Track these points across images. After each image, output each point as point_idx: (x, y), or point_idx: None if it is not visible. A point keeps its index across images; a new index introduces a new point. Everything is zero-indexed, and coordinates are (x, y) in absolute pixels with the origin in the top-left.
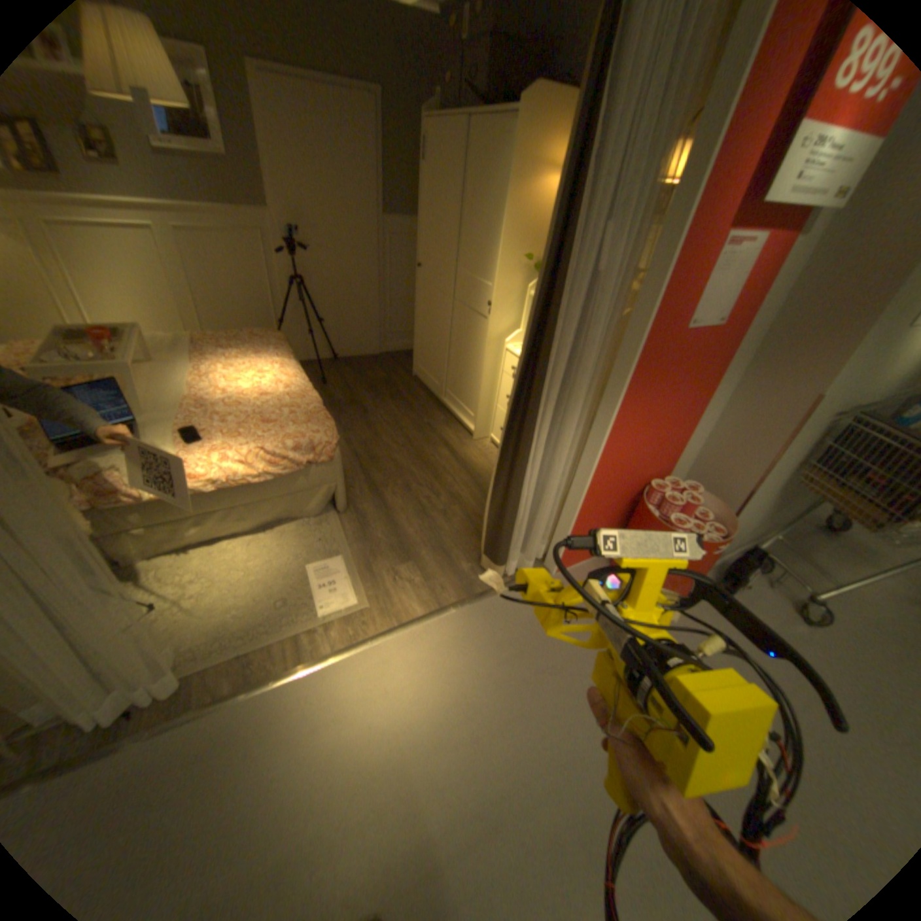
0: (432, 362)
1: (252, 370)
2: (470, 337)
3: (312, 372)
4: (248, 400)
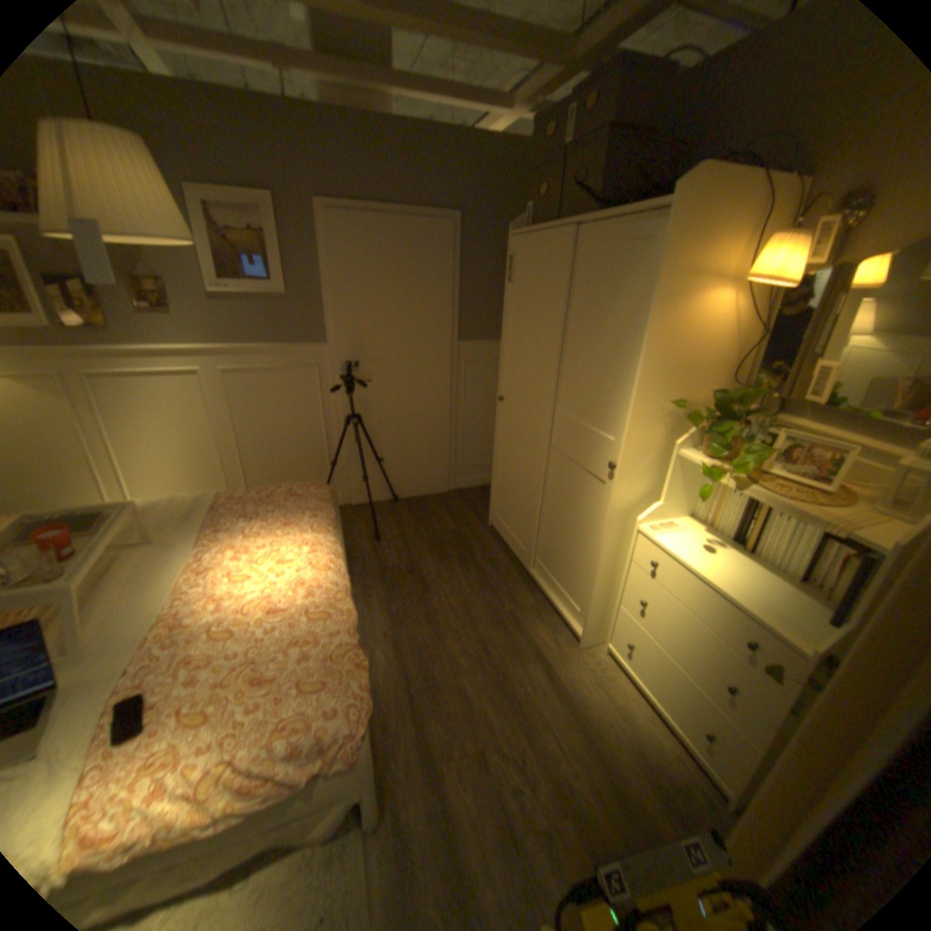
0: (516, 517)
1: (270, 558)
2: (575, 501)
3: (365, 520)
4: (245, 626)
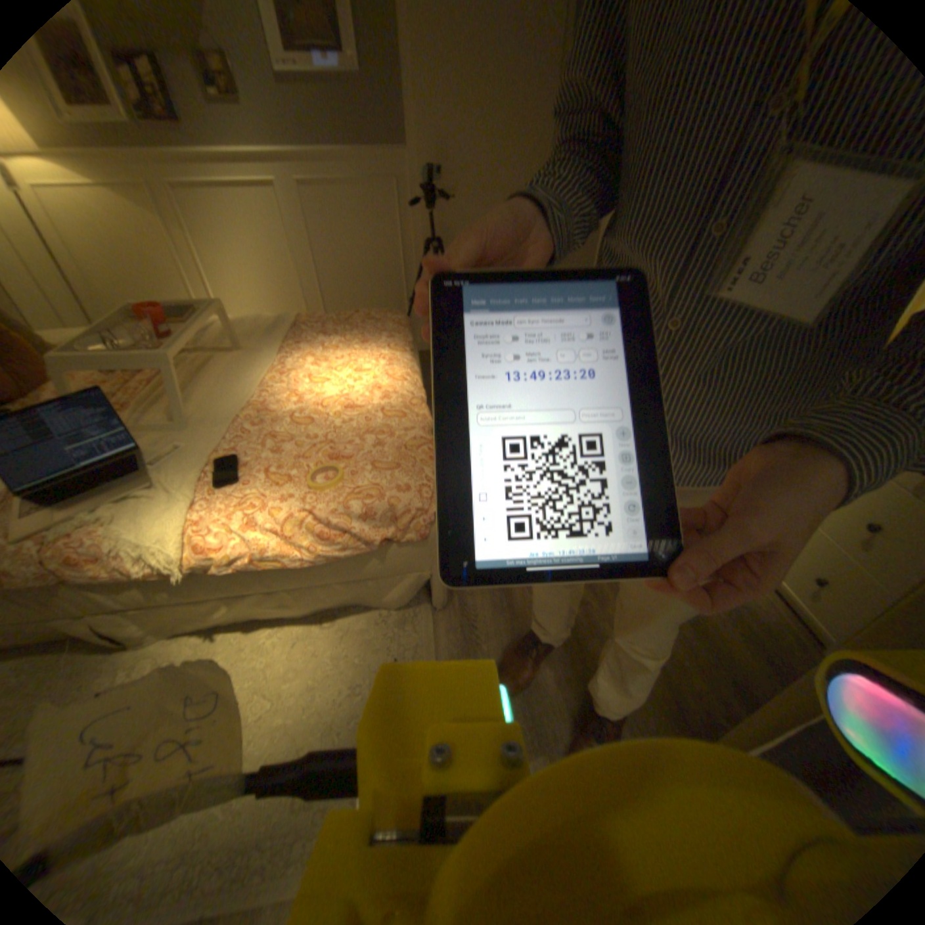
0: None
1: (348, 367)
2: None
3: None
4: (325, 416)
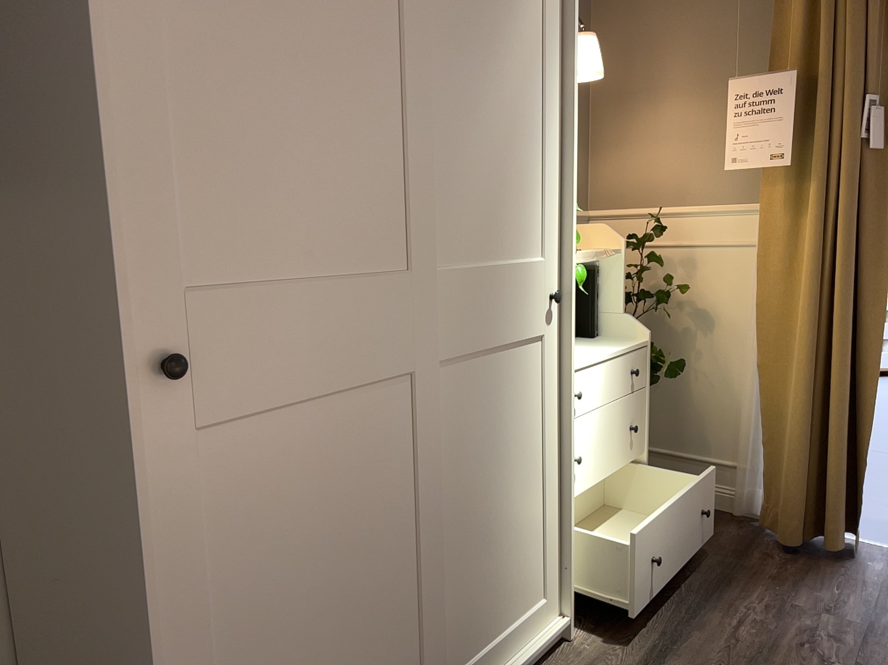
0: None
1: None
2: (502, 427)
3: None
4: None
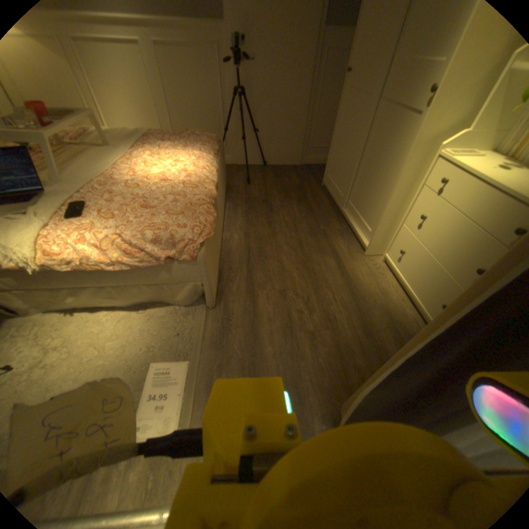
0: (341, 173)
1: (170, 158)
2: (390, 142)
3: (243, 173)
4: (146, 183)
